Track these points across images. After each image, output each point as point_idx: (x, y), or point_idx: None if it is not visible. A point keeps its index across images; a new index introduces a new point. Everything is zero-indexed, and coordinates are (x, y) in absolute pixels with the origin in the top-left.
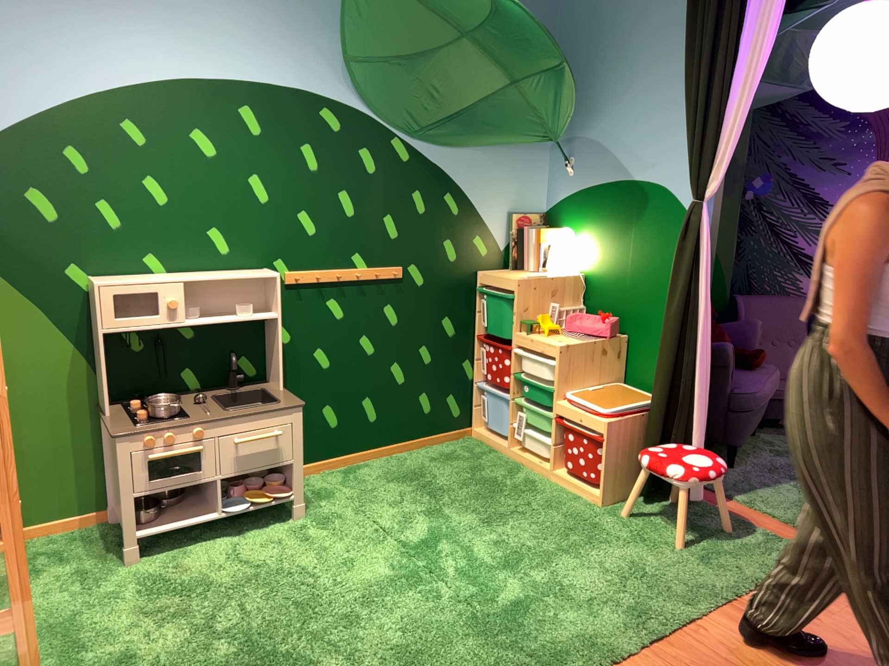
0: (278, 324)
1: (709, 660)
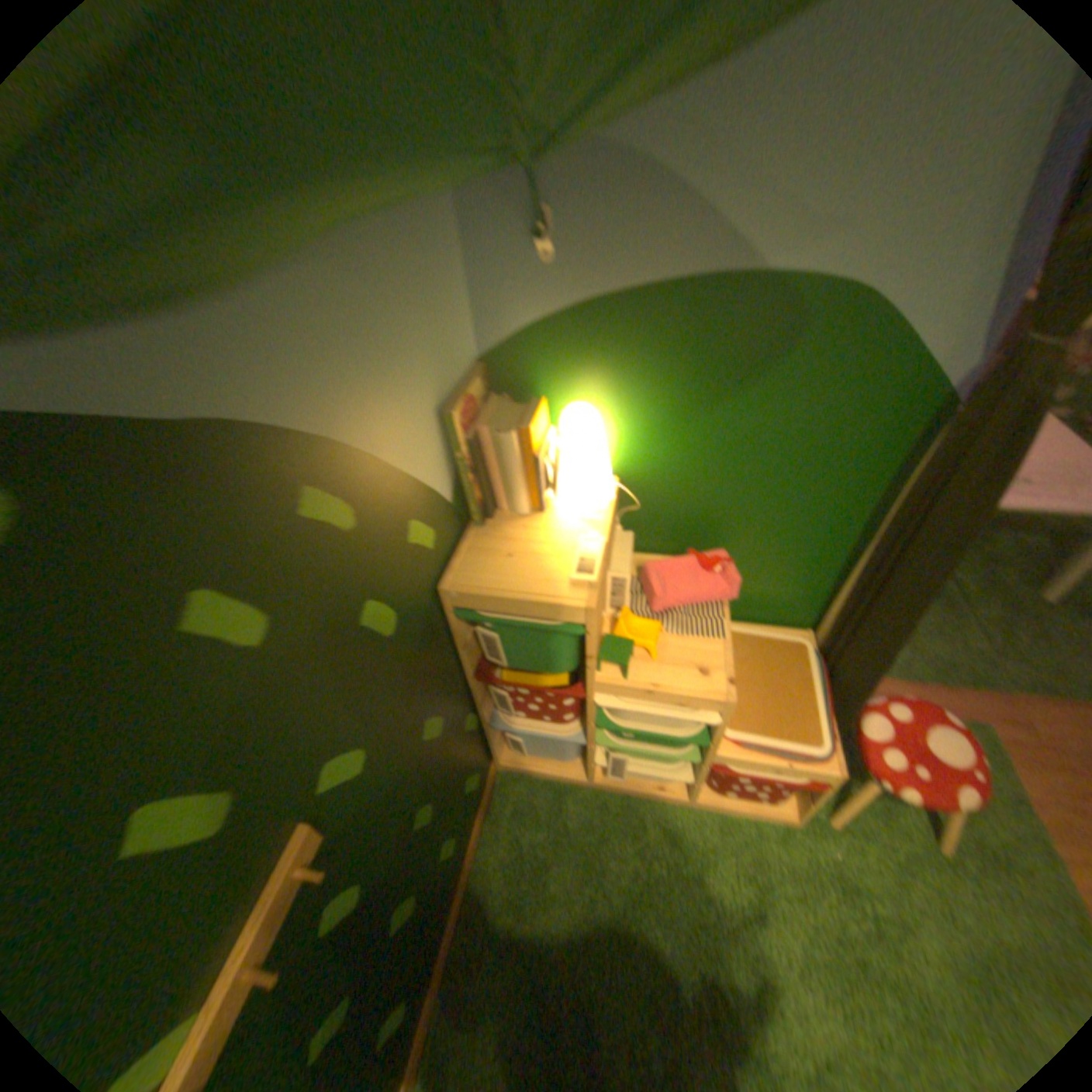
0: None
1: None
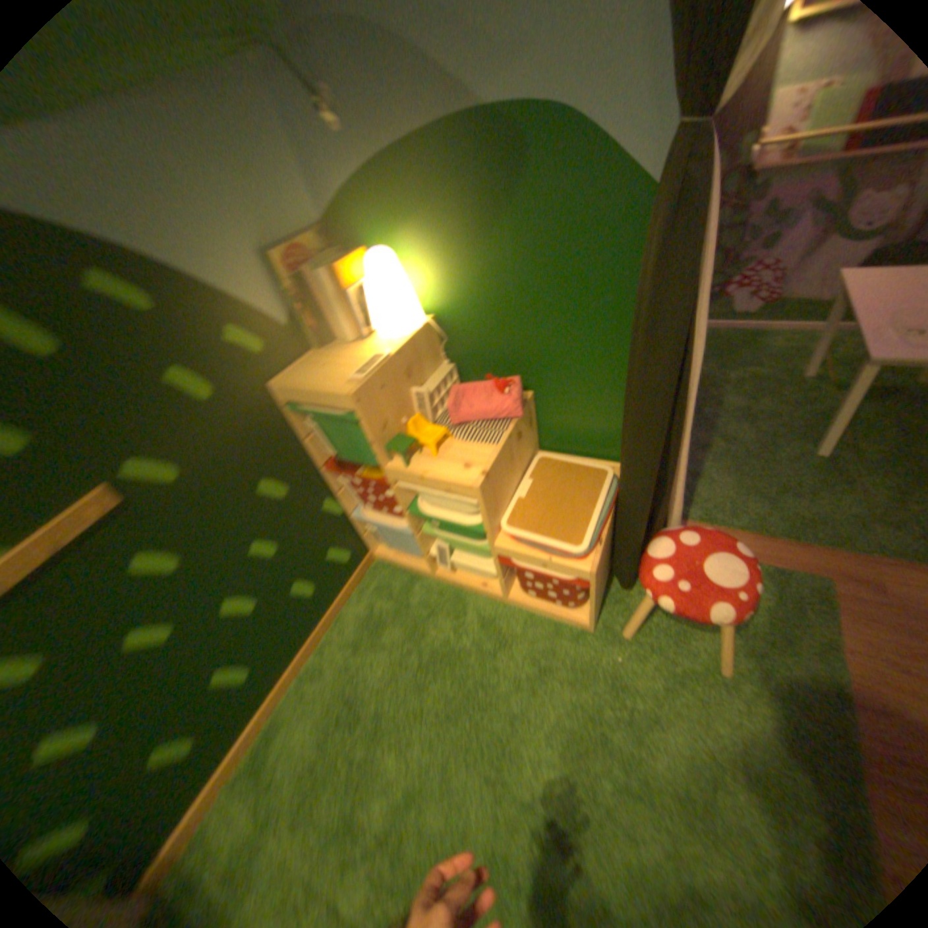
0: None
1: None
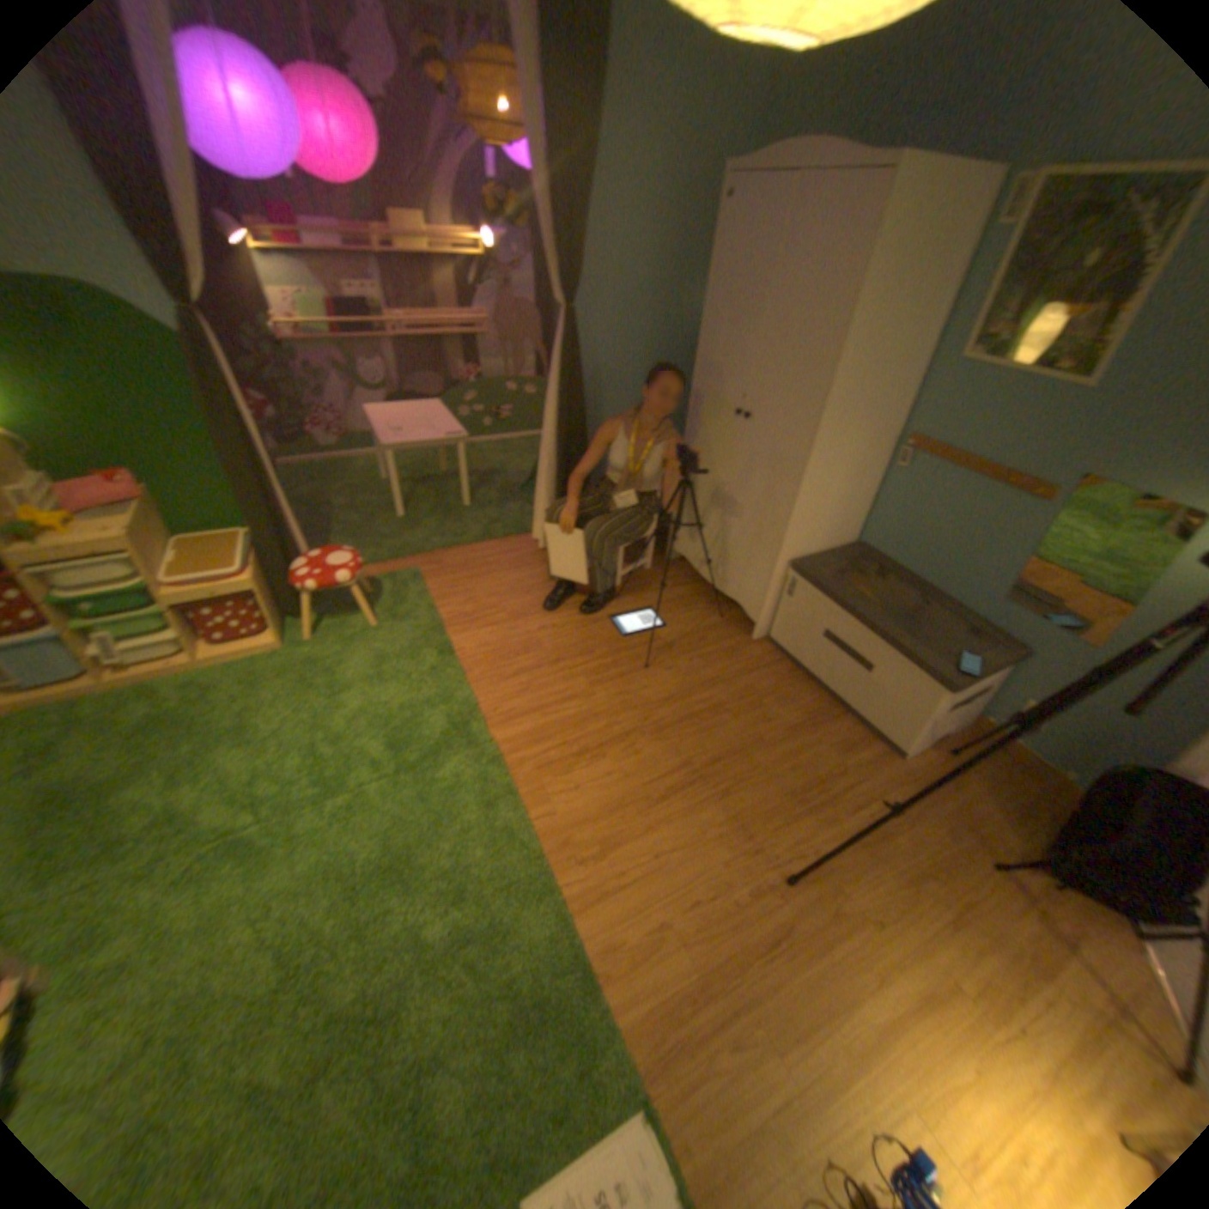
0: None
1: (489, 659)
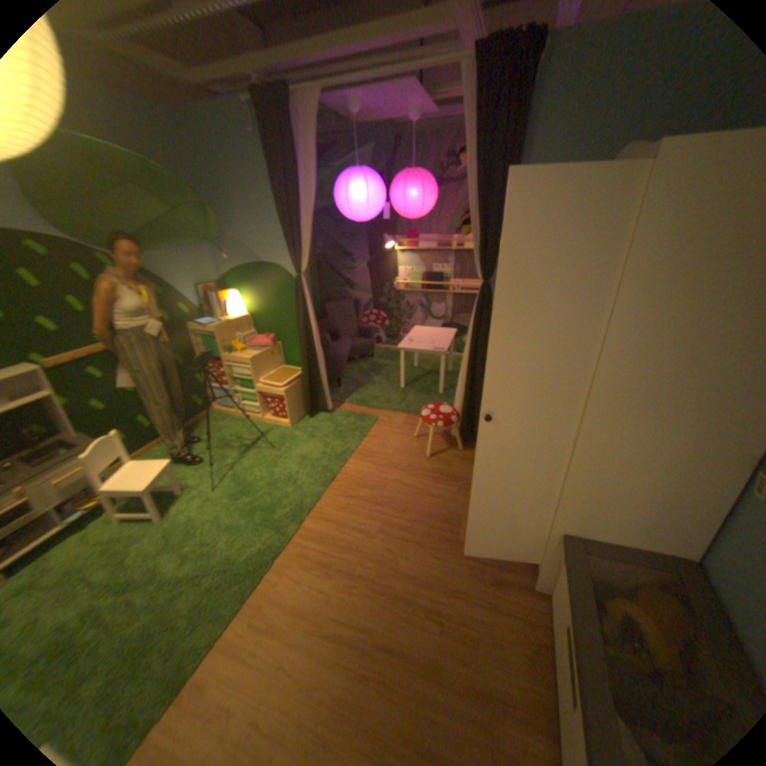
0: (56, 399)
1: (353, 481)
